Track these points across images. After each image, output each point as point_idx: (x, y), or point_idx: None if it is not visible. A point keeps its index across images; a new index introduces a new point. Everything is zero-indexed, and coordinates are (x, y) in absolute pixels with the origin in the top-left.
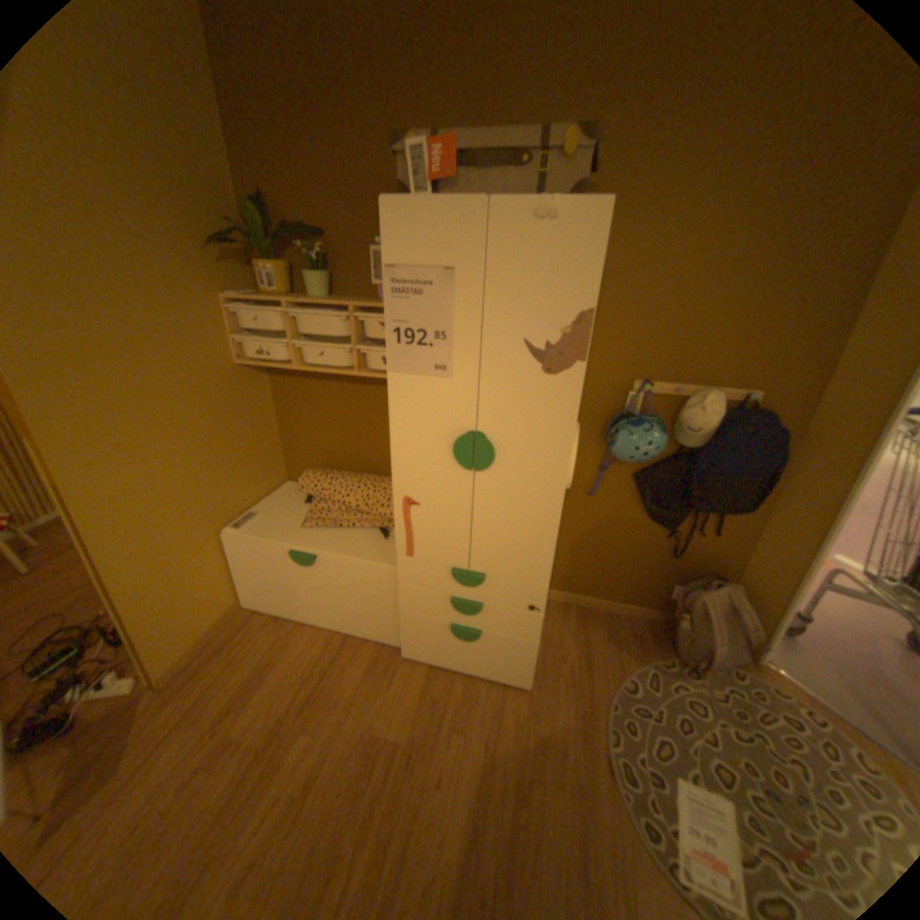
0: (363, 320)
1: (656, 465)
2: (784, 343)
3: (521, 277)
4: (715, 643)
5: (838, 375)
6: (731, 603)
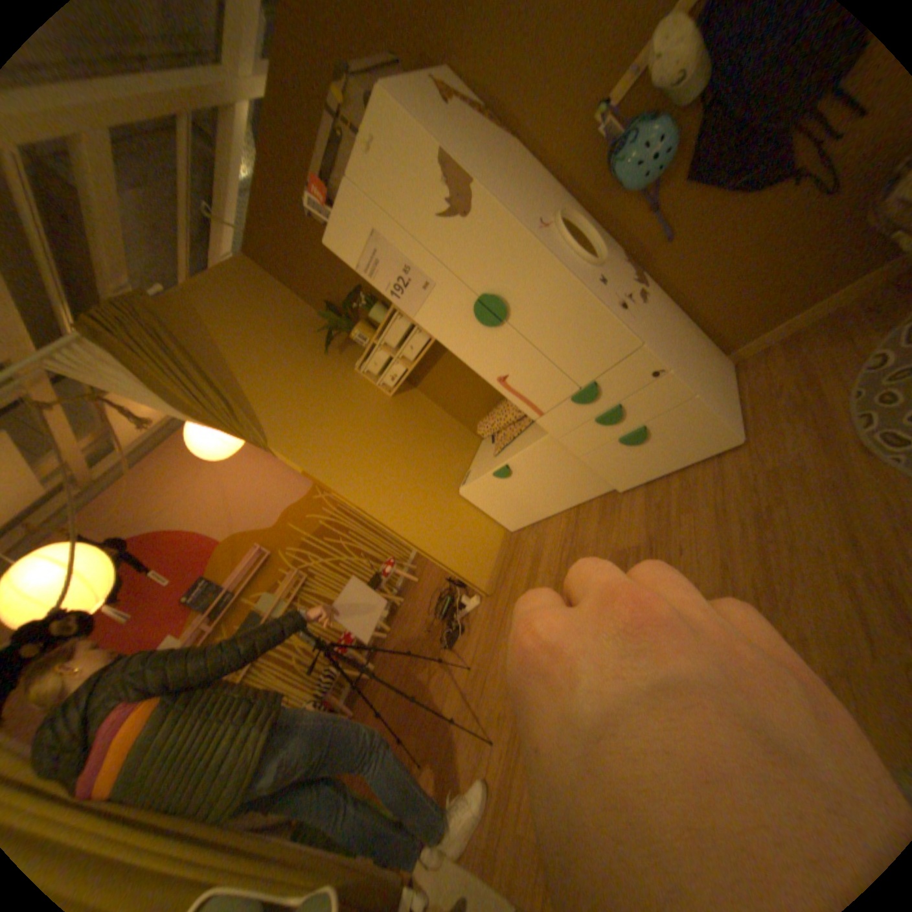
0: None
1: (698, 143)
2: None
3: (397, 185)
4: None
5: None
6: None
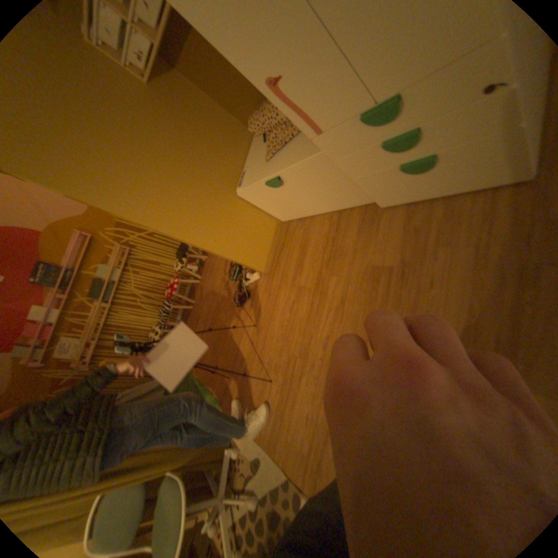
0: None
1: None
2: None
3: None
4: None
5: None
6: None
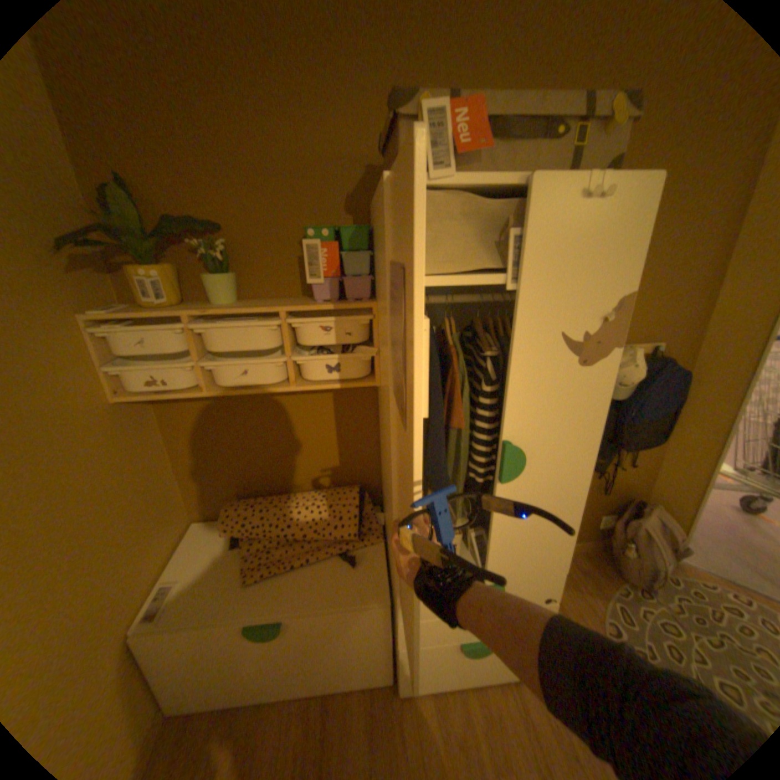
0: (291, 325)
1: None
2: (677, 301)
3: (563, 264)
4: (657, 561)
5: (714, 322)
6: (661, 523)
